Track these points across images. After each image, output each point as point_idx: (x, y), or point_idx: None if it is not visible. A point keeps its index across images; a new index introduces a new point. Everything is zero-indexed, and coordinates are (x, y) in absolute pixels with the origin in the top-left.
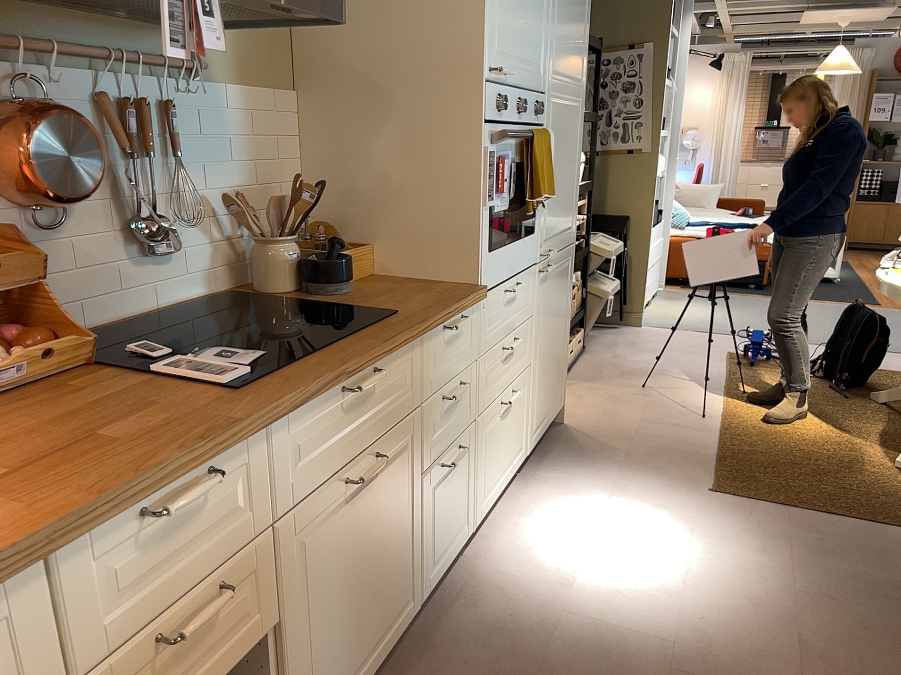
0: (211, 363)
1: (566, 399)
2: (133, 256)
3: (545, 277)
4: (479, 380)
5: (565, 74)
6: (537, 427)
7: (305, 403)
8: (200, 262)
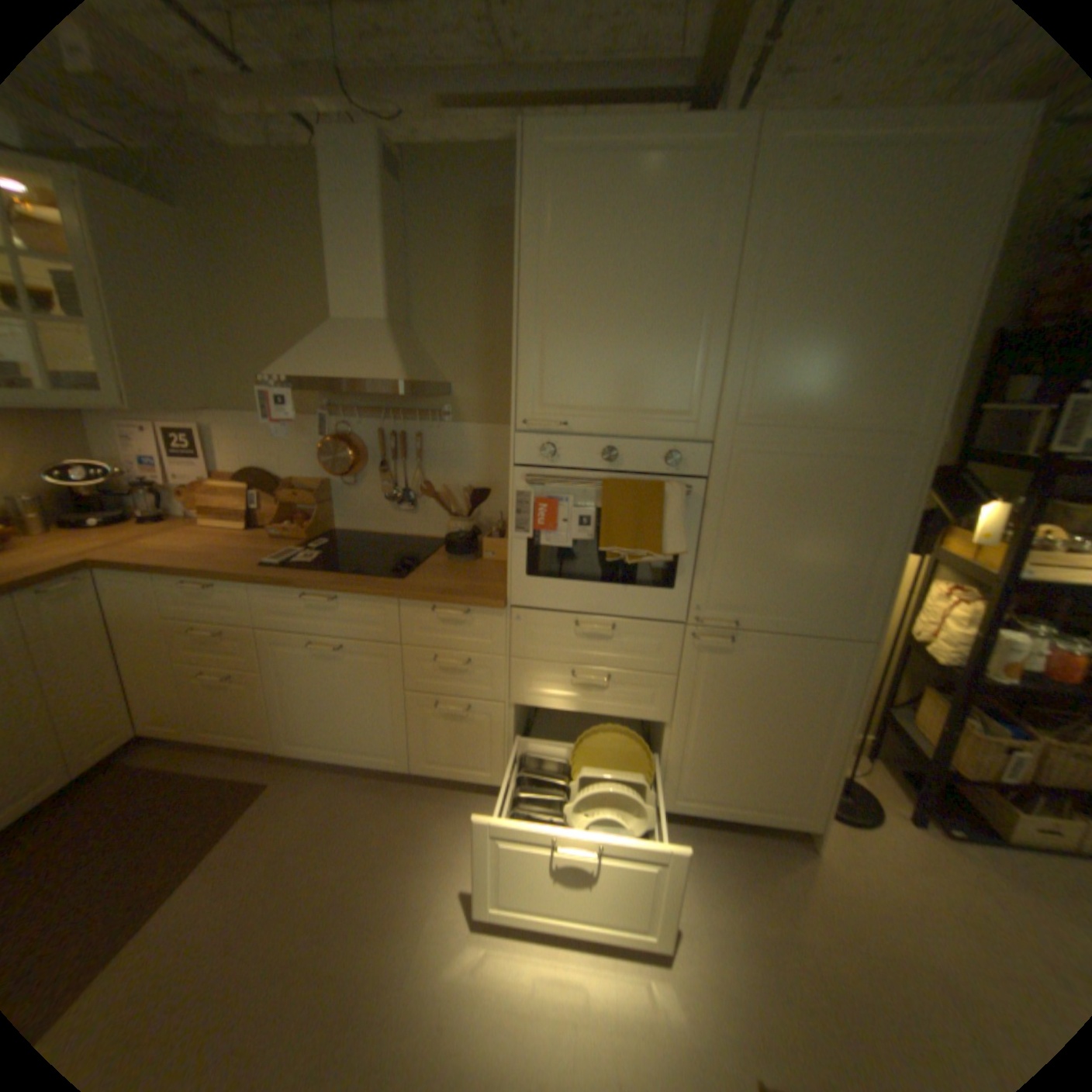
0: (290, 555)
1: (830, 831)
2: (394, 506)
3: (720, 649)
4: (511, 675)
5: (805, 415)
6: (694, 800)
7: (265, 585)
8: (436, 519)
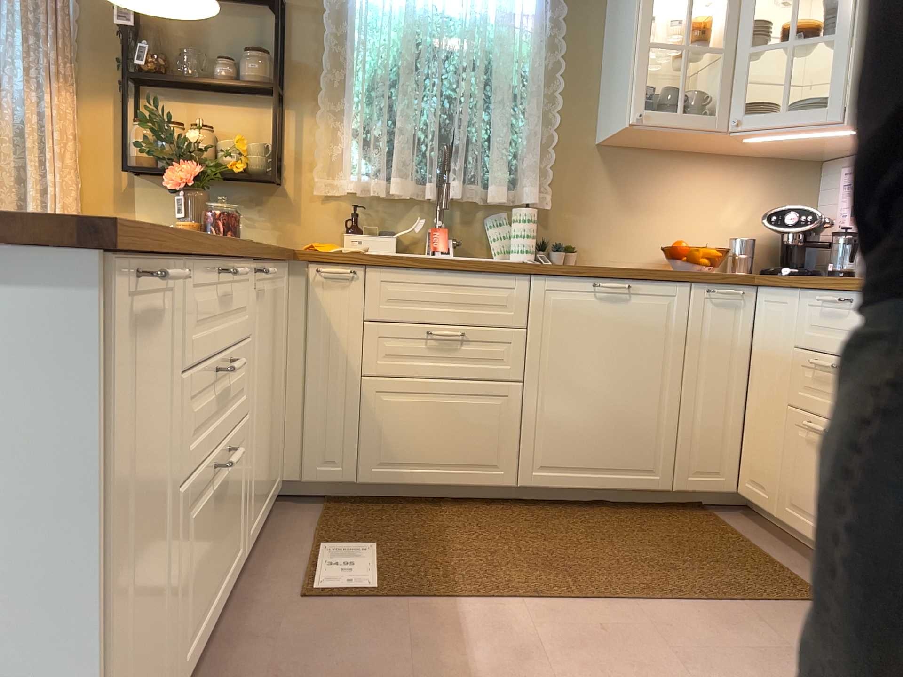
0: None
1: None
2: None
3: None
4: None
5: None
6: None
7: None
8: None
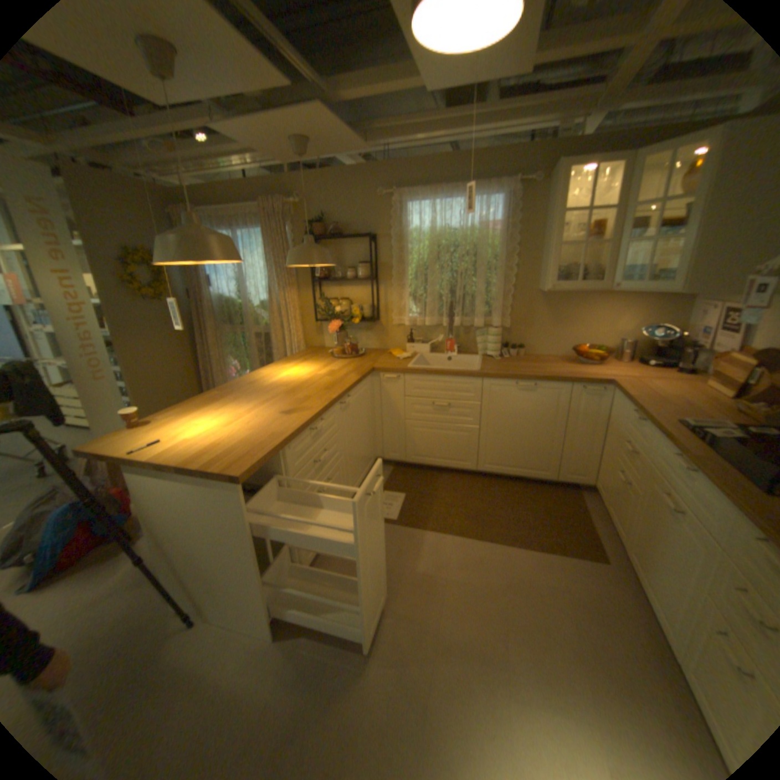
0: (714, 426)
1: None
2: None
3: None
4: None
5: None
6: None
7: (664, 435)
8: None
